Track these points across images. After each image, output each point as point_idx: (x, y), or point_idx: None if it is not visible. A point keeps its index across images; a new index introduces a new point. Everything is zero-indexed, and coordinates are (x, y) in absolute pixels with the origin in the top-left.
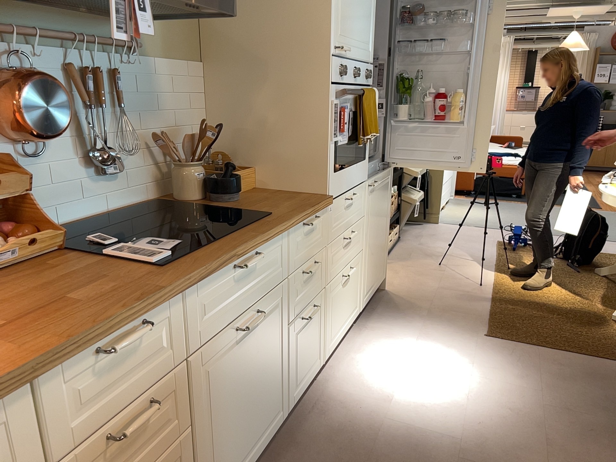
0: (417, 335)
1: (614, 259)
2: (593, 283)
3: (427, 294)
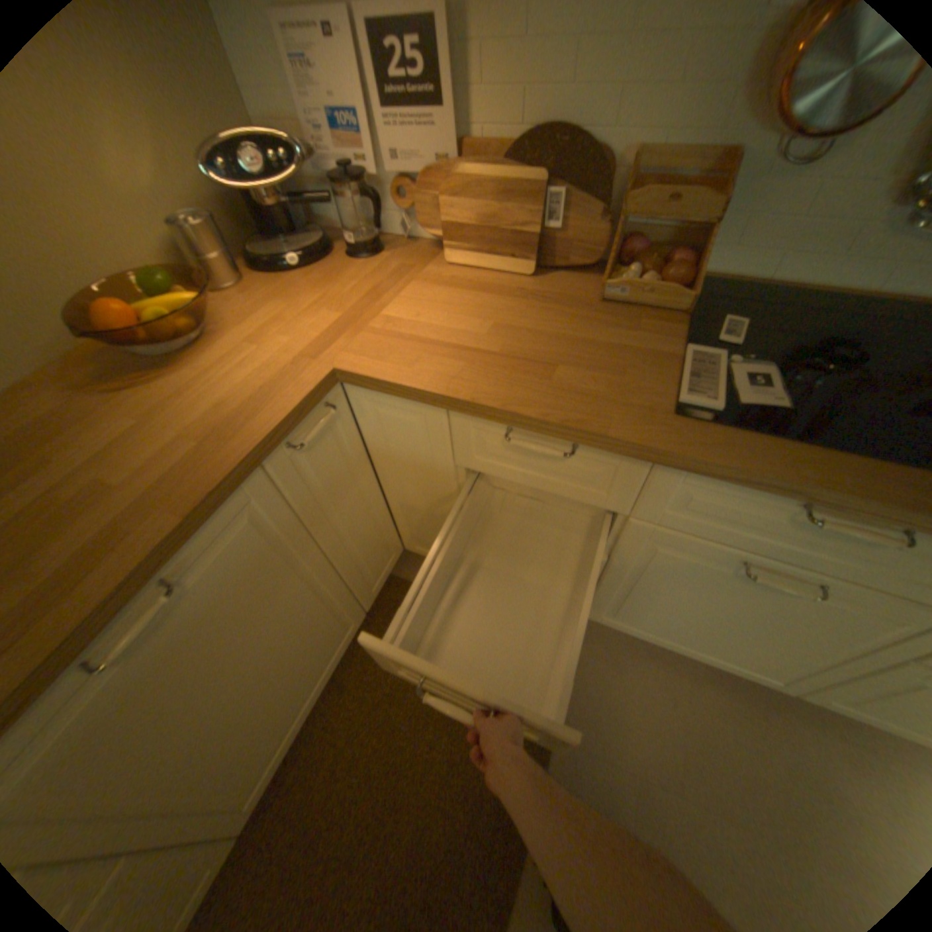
0: None
1: None
2: None
3: None
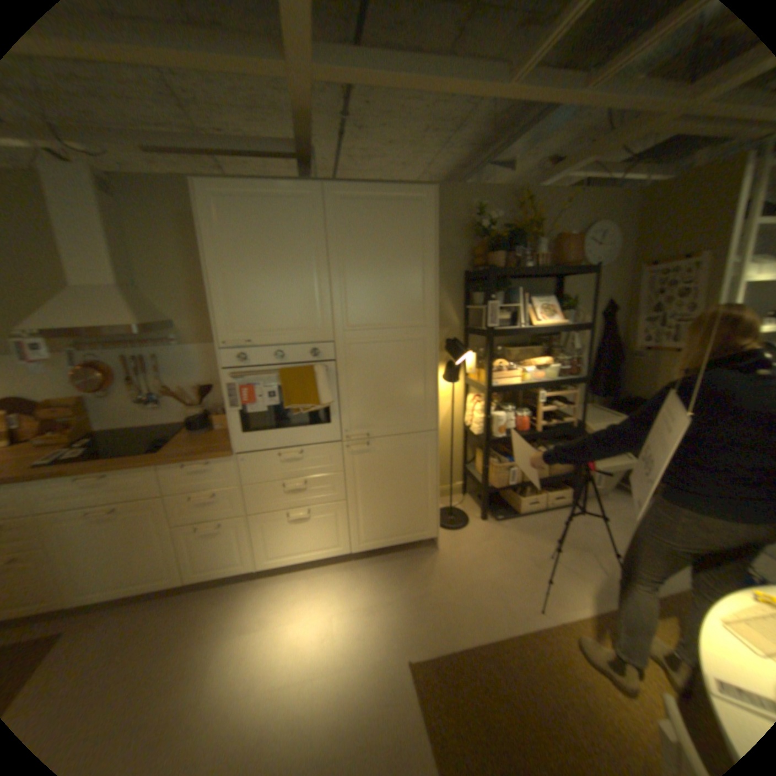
0: (366, 609)
1: None
2: None
3: (462, 580)
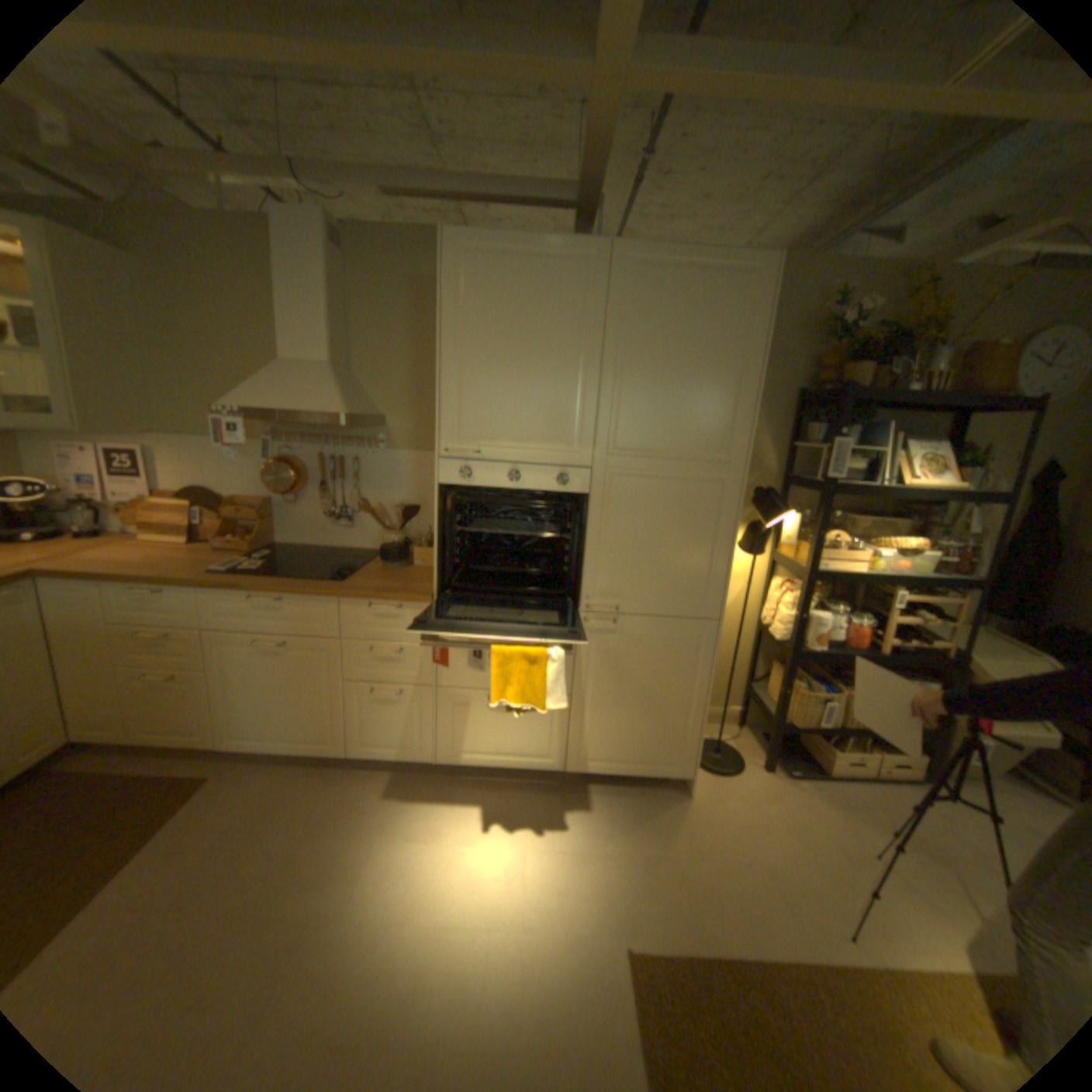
0: (575, 854)
1: None
2: None
3: (723, 852)
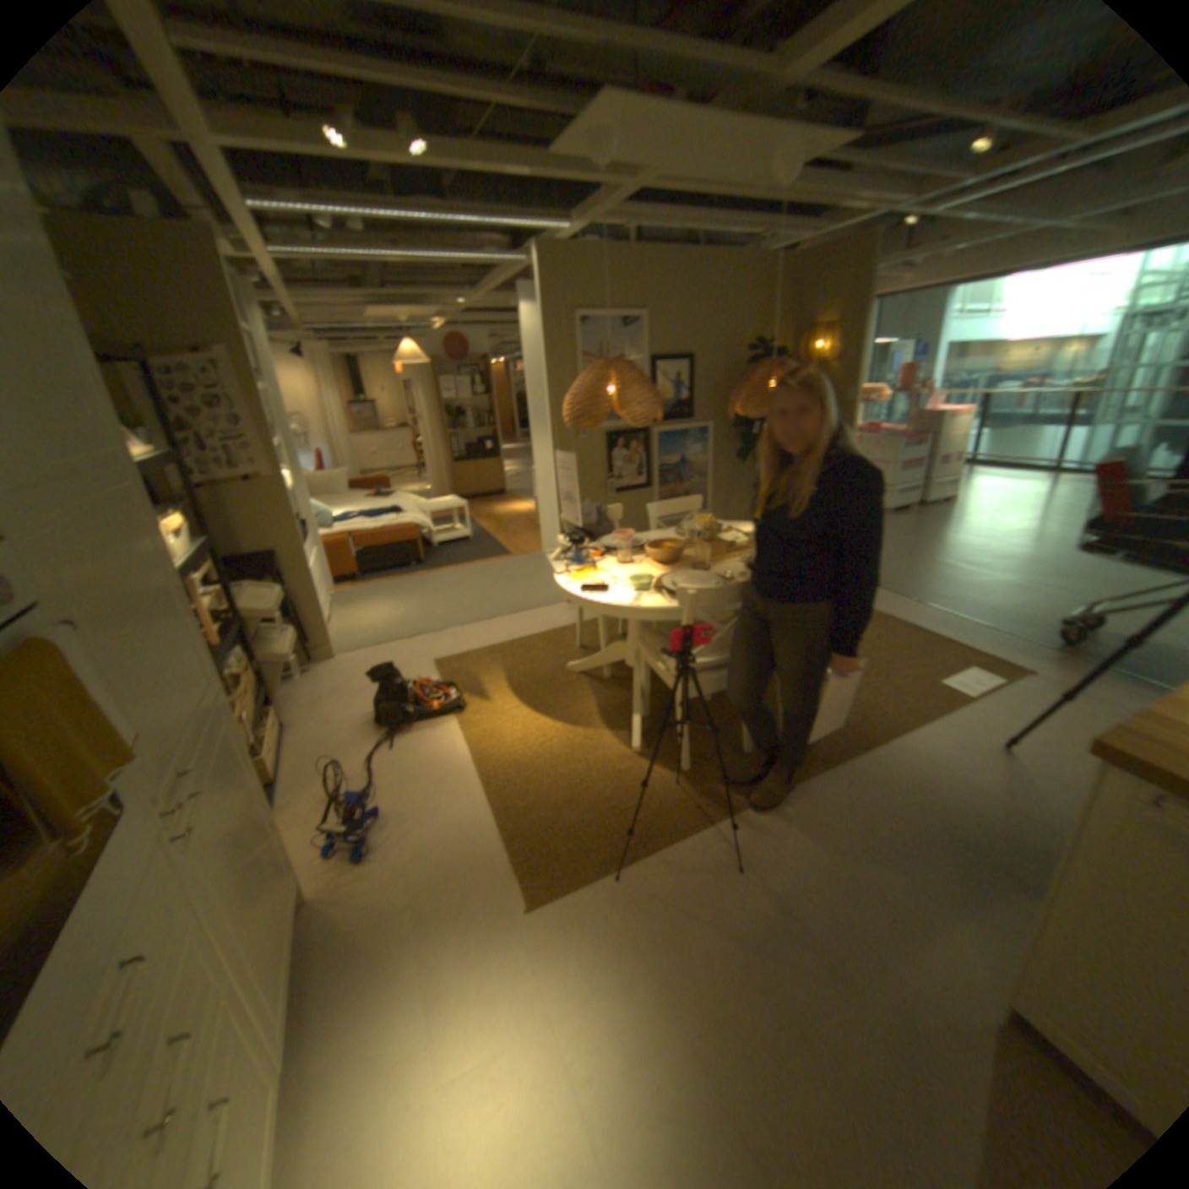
0: (425, 1017)
1: (571, 635)
2: (577, 690)
3: (389, 863)
